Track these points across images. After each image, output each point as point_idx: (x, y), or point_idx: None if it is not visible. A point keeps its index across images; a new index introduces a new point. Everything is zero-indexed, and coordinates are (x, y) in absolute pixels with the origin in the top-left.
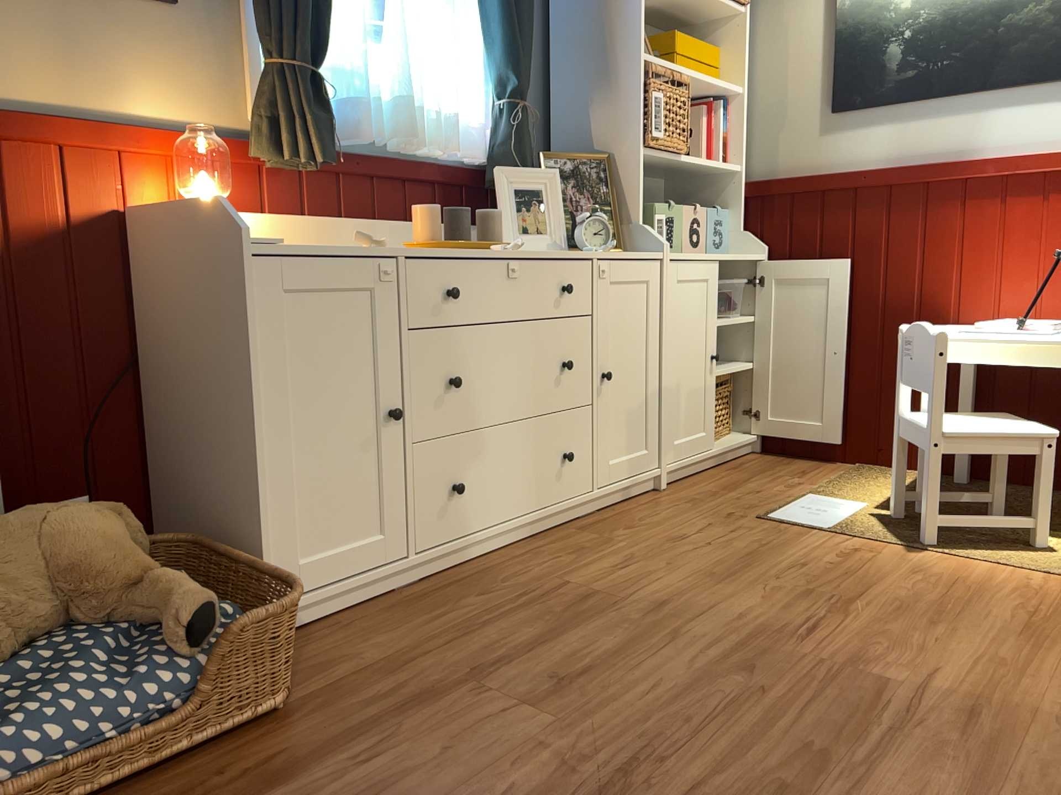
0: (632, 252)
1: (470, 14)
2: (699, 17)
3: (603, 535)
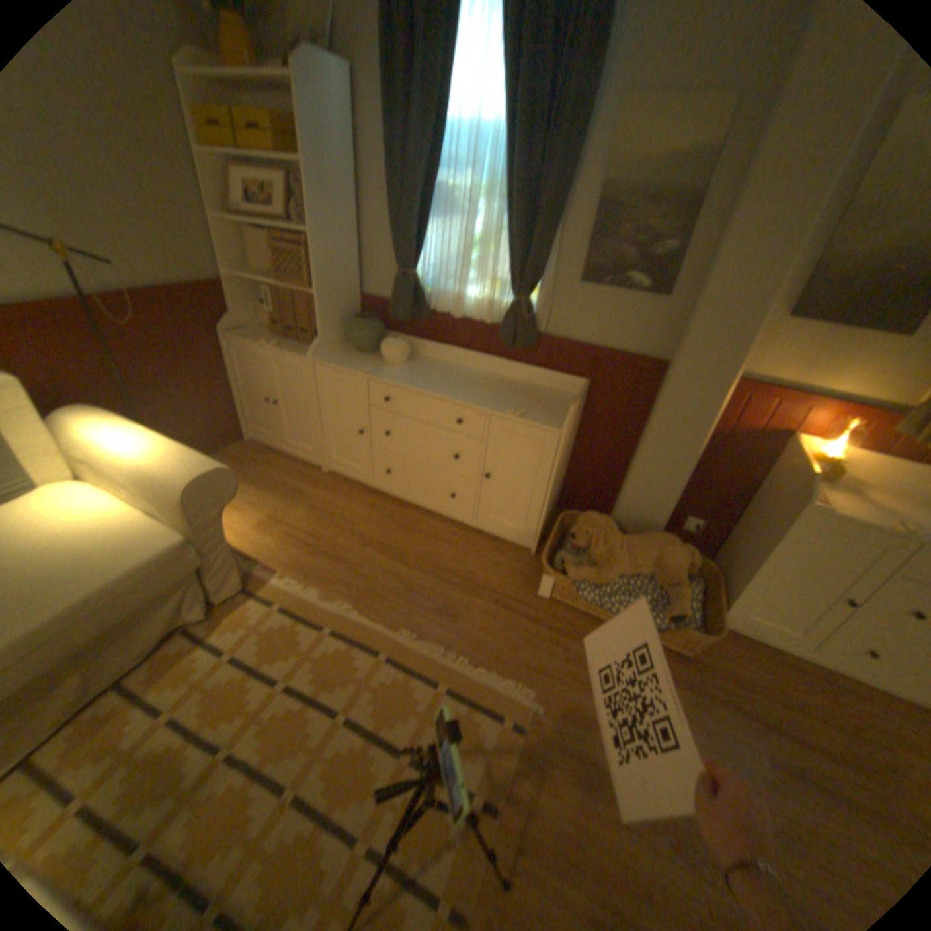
0: None
1: None
2: None
3: None
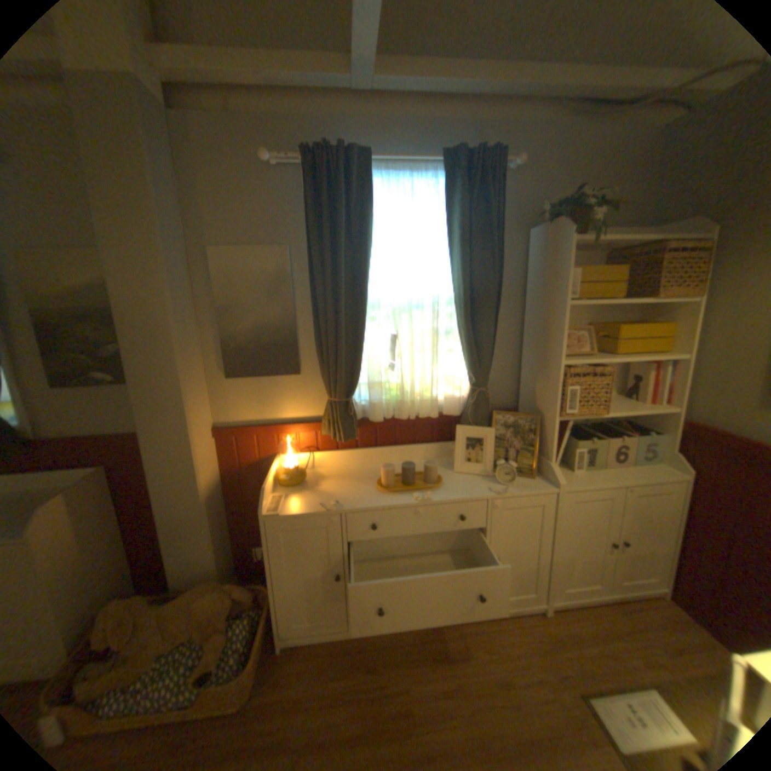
0: (546, 478)
1: (454, 341)
2: (659, 302)
3: (468, 653)
